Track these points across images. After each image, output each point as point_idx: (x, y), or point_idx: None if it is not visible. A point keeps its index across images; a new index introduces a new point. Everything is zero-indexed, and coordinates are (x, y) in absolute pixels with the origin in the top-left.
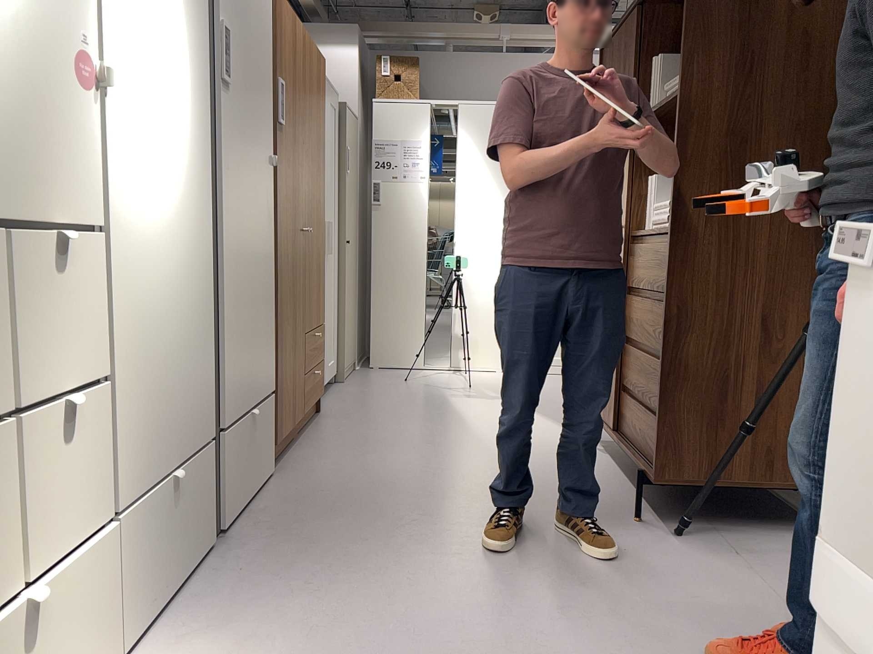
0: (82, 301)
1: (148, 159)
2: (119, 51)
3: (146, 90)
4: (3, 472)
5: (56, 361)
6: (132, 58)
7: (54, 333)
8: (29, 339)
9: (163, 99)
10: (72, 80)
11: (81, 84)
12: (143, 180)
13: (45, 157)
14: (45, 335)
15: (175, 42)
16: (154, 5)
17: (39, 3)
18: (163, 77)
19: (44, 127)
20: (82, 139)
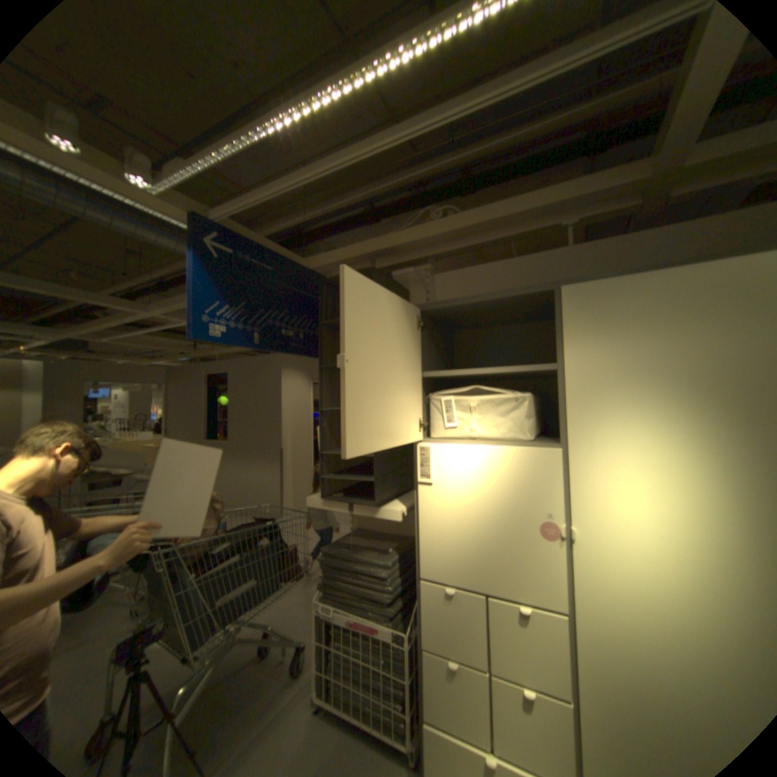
0: (551, 651)
1: (645, 584)
2: (600, 517)
3: (642, 537)
4: (488, 697)
5: (526, 671)
6: (620, 519)
7: (525, 657)
8: (506, 650)
9: (678, 542)
10: (546, 538)
11: (554, 539)
12: (635, 598)
13: (522, 574)
14: (518, 654)
15: (704, 496)
16: (658, 477)
17: (519, 507)
18: (677, 526)
19: (521, 560)
20: (555, 567)
